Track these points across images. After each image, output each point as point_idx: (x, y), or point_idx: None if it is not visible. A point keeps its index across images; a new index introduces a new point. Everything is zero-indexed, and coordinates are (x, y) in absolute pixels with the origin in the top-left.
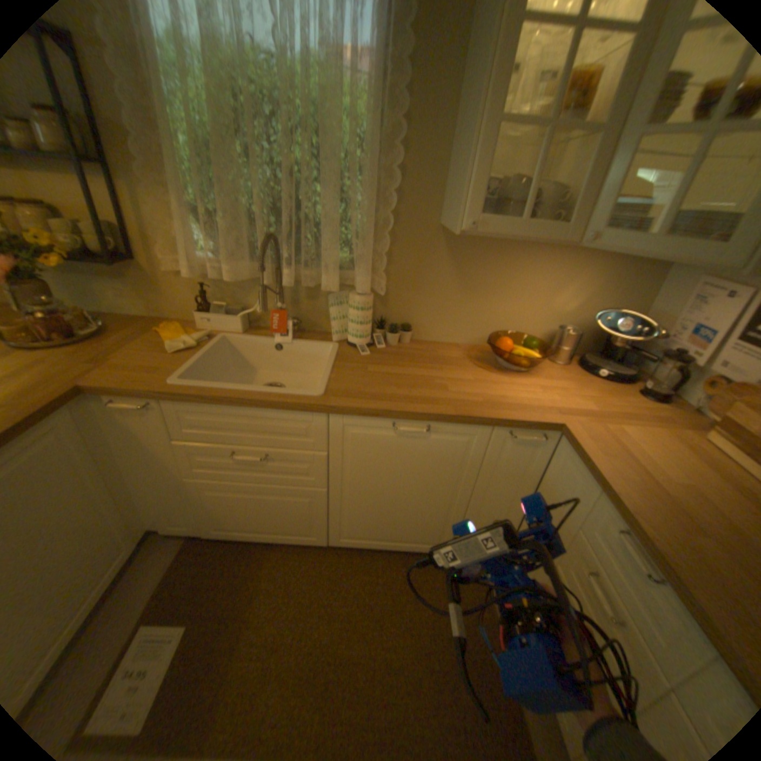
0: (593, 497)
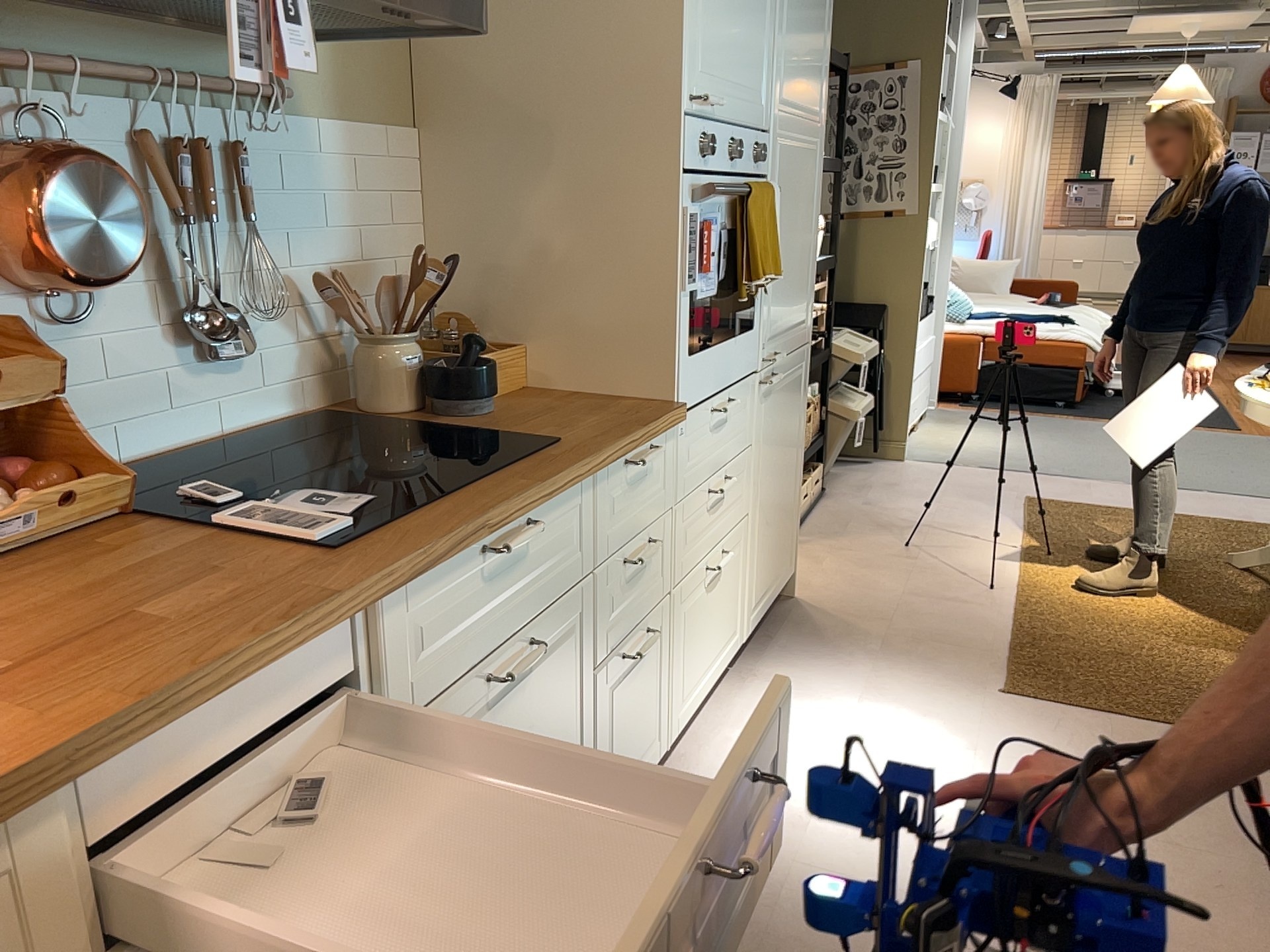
0: (52, 861)
